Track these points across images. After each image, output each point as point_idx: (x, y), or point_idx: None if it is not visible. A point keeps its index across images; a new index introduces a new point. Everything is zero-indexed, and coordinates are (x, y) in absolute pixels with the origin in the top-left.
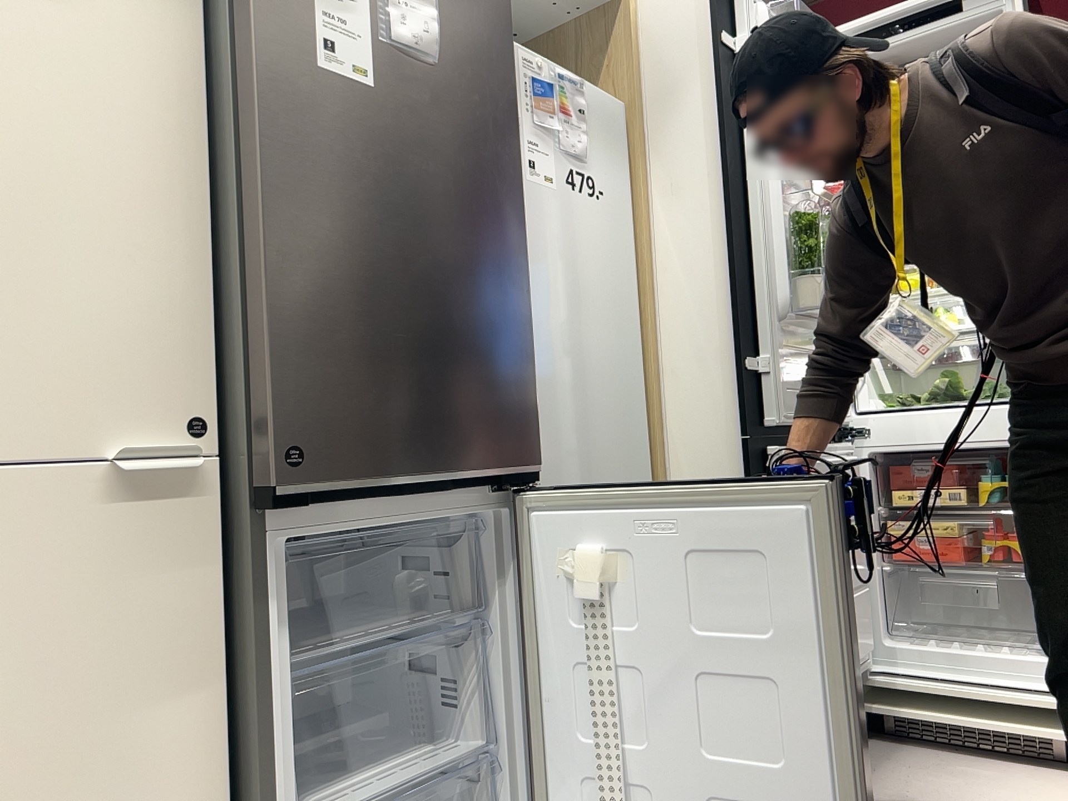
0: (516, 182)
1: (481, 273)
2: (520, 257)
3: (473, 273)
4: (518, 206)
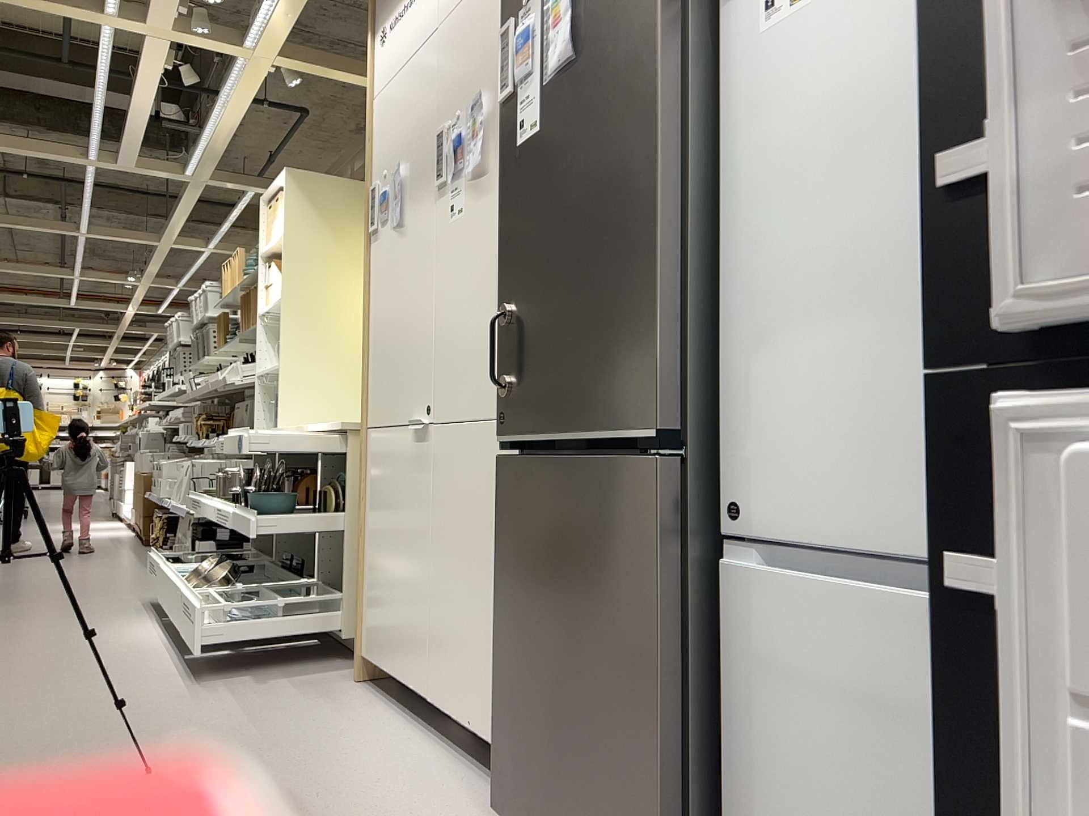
0: (652, 97)
1: (605, 233)
2: (651, 186)
3: (599, 237)
4: (652, 127)
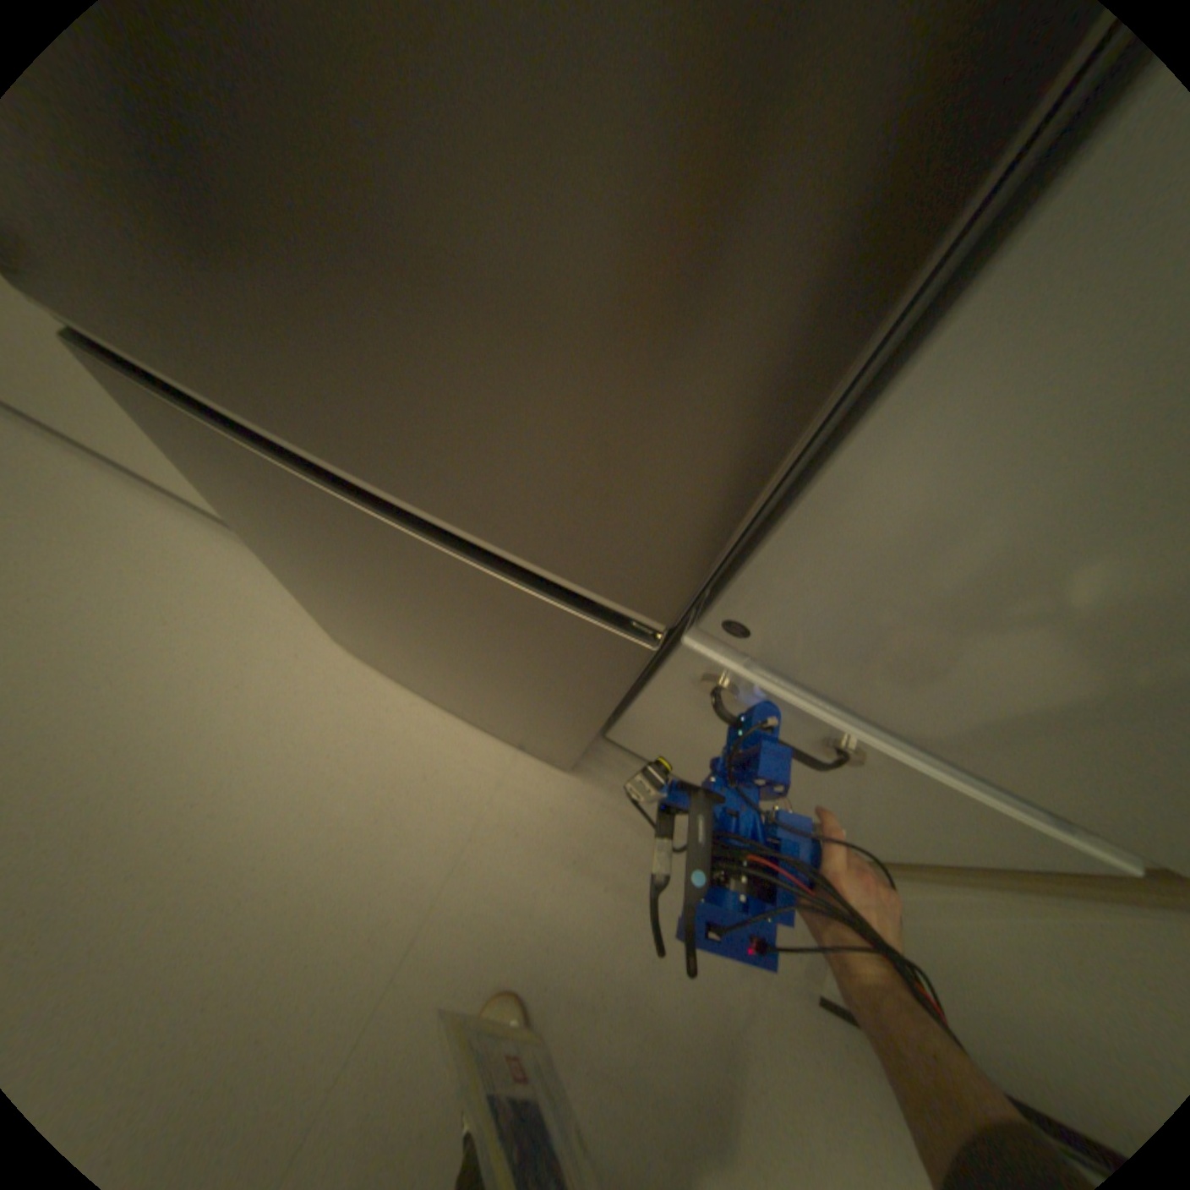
0: None
1: None
2: None
3: None
4: None
